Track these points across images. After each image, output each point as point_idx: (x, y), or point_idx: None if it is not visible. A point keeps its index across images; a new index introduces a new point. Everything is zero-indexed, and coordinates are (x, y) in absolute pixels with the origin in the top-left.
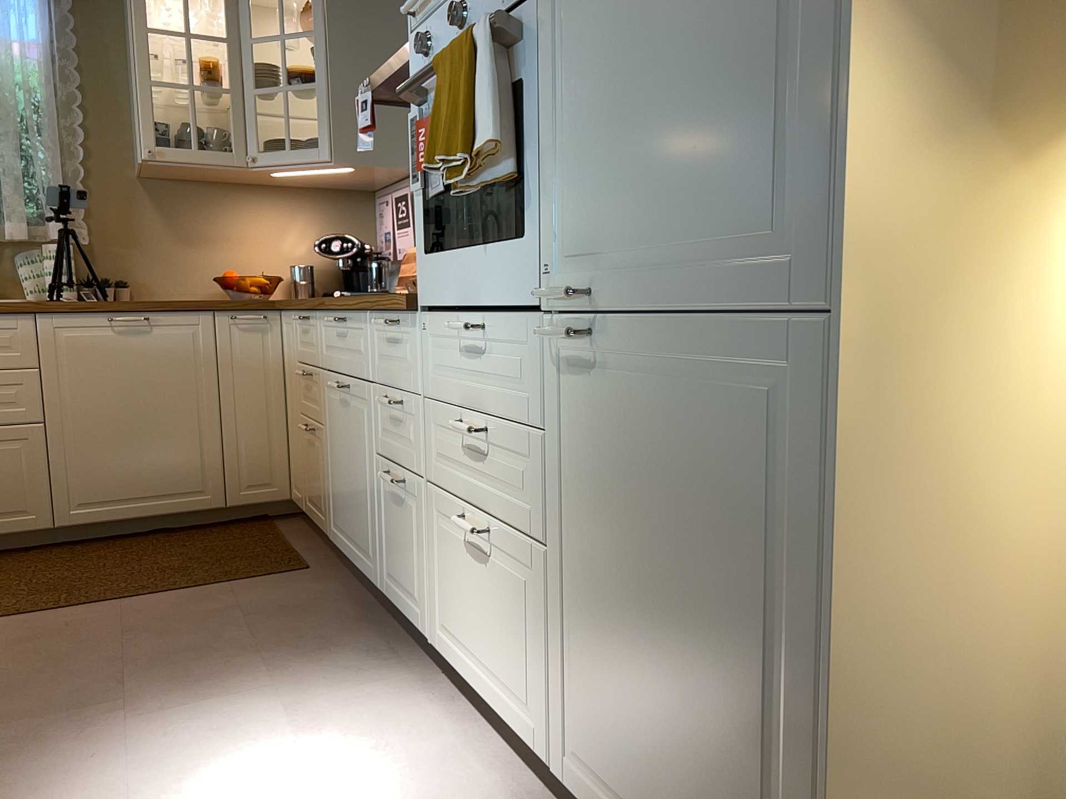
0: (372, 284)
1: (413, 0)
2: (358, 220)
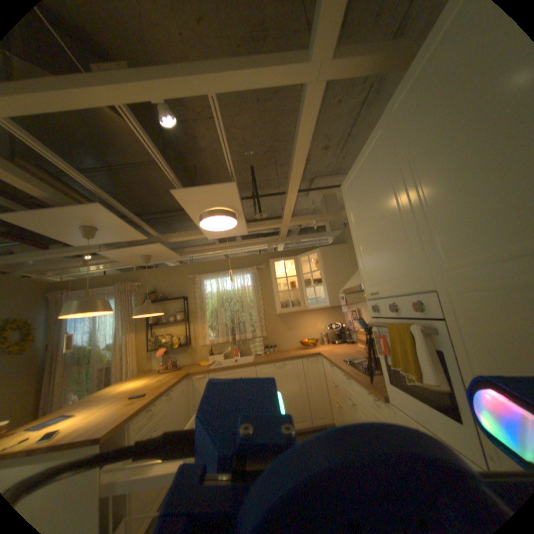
0: (347, 336)
1: (367, 295)
2: (338, 315)
